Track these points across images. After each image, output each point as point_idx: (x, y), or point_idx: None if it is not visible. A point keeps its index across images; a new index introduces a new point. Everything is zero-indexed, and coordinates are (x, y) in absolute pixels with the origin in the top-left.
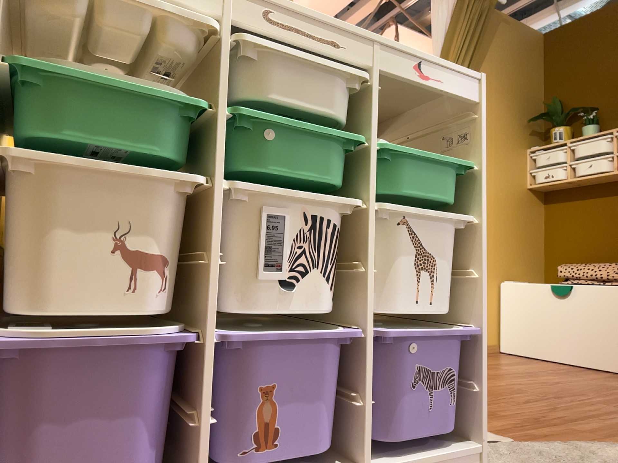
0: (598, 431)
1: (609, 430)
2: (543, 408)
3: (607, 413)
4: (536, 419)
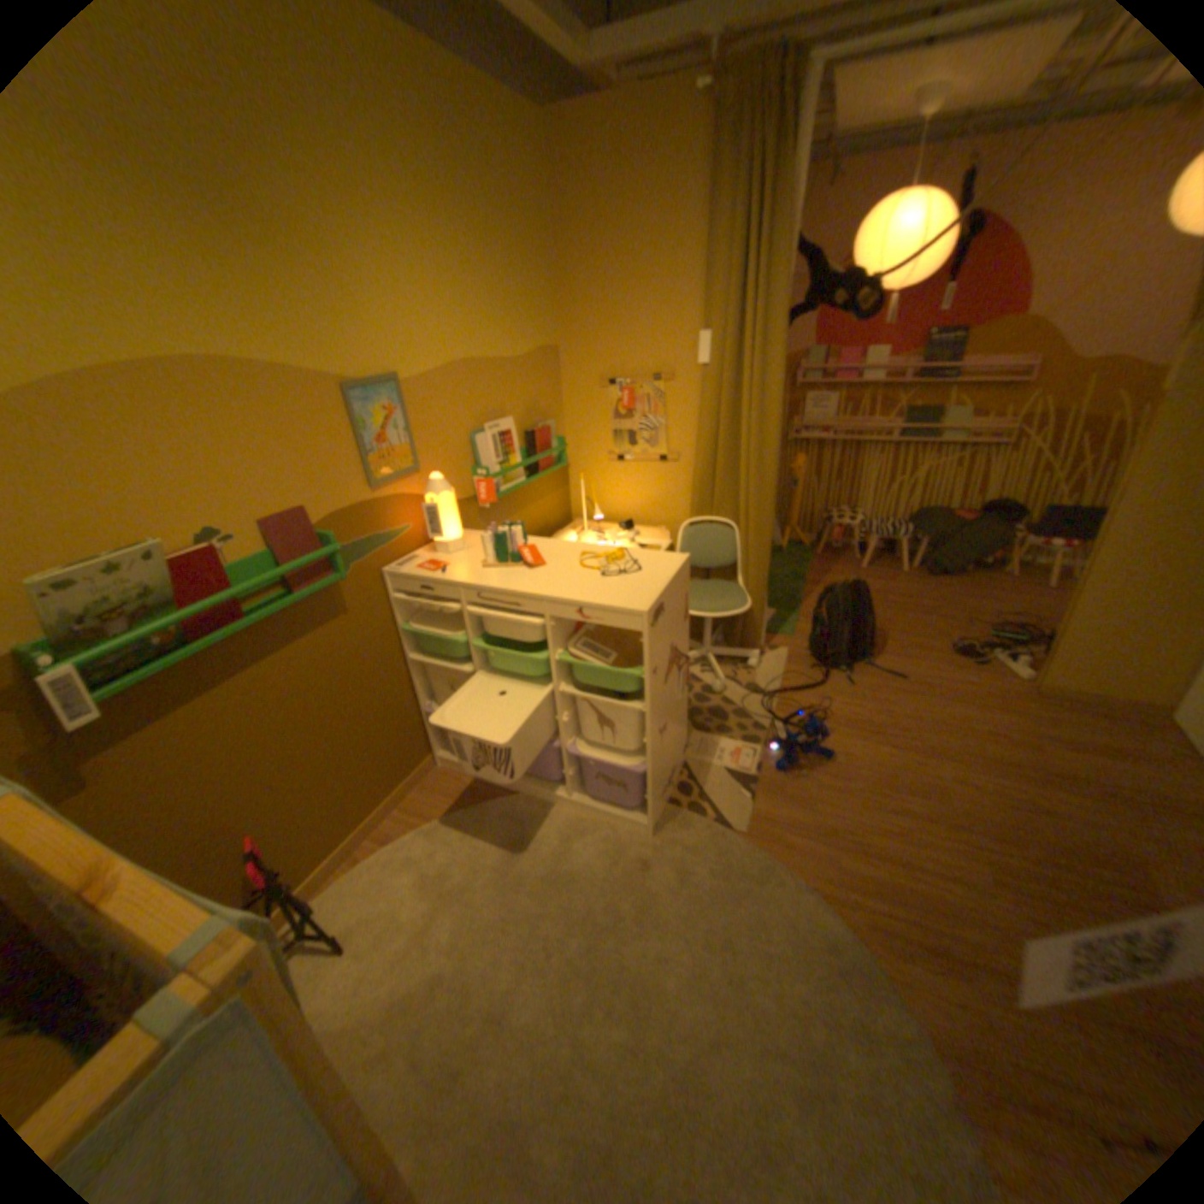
0: (851, 886)
1: (868, 894)
2: (879, 836)
3: (943, 886)
4: (828, 838)
